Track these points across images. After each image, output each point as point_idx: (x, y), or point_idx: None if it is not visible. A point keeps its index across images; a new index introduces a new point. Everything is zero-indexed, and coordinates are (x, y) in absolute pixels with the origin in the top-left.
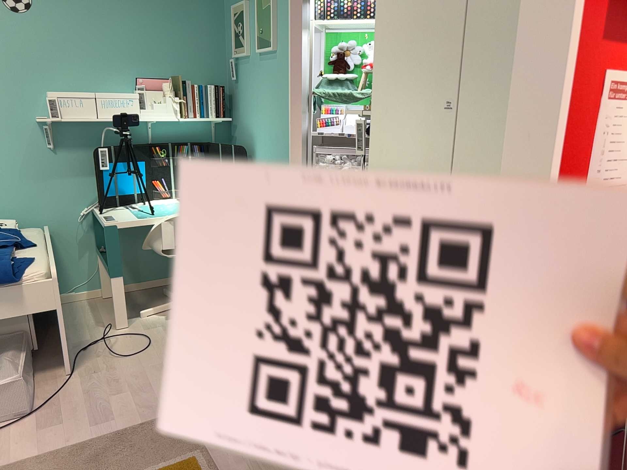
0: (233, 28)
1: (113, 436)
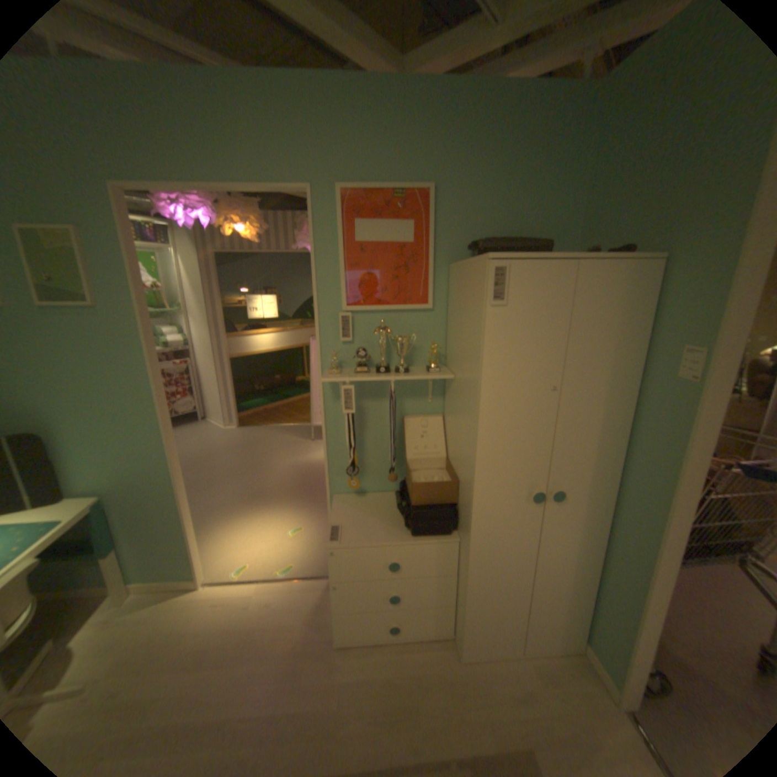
0: None
1: None
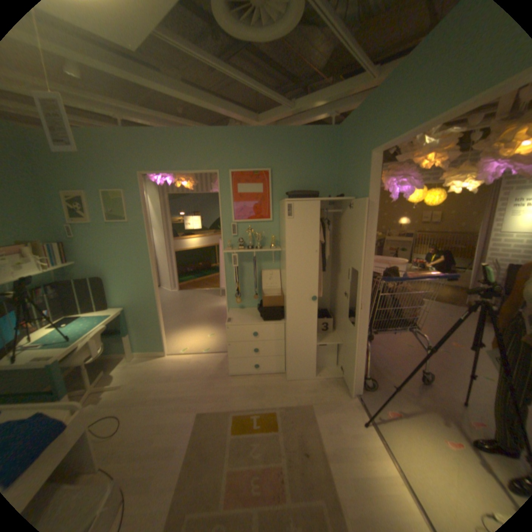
0: (60, 204)
1: (191, 447)
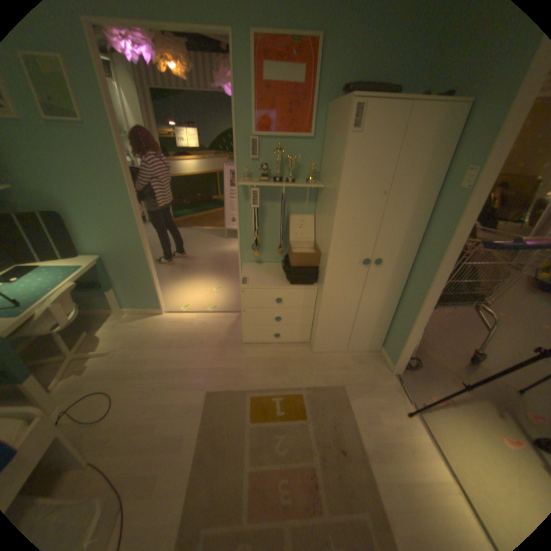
0: None
1: (201, 437)
